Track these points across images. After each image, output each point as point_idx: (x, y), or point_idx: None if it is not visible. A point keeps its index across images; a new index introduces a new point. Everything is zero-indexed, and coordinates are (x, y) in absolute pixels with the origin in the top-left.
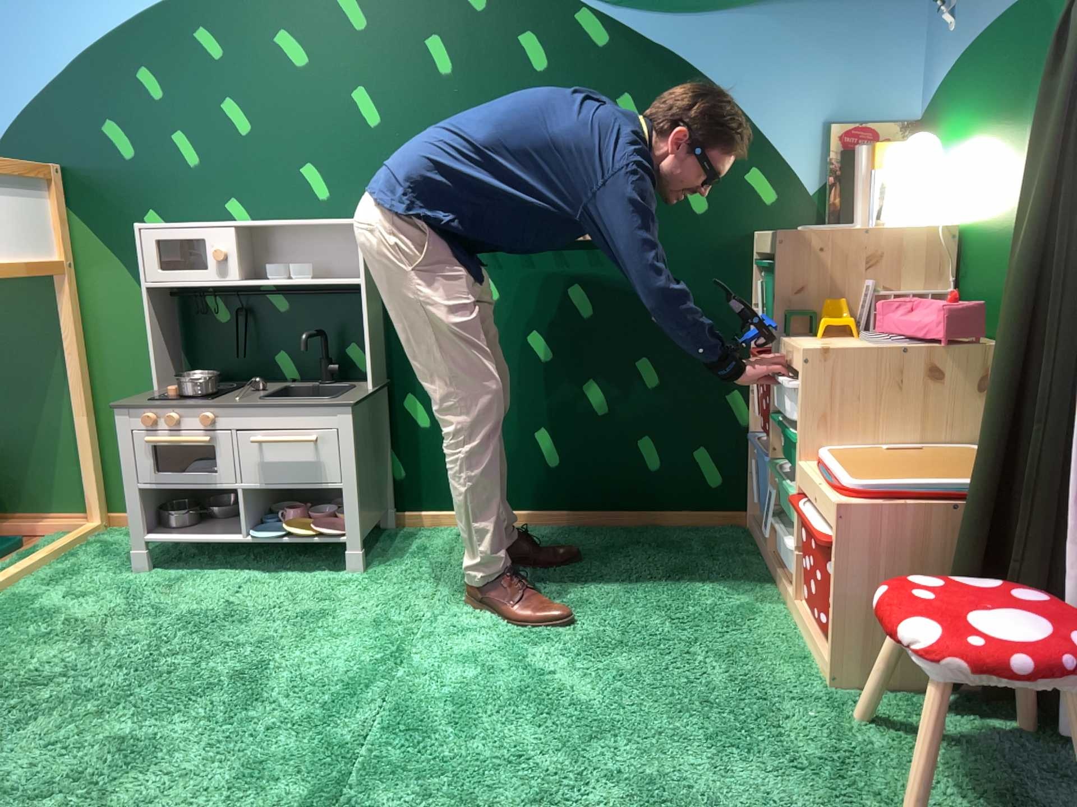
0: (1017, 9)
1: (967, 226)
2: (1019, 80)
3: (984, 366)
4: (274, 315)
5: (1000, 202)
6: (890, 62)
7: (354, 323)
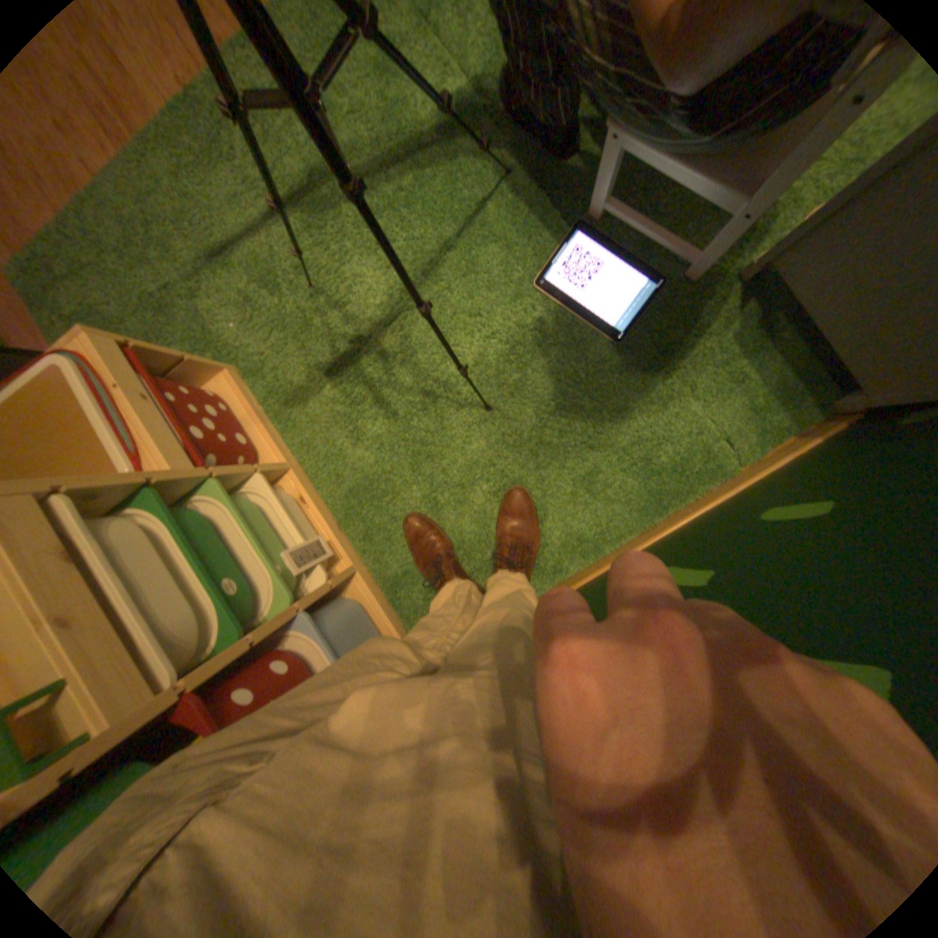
0: None
1: None
2: None
3: None
4: None
5: None
6: None
7: None
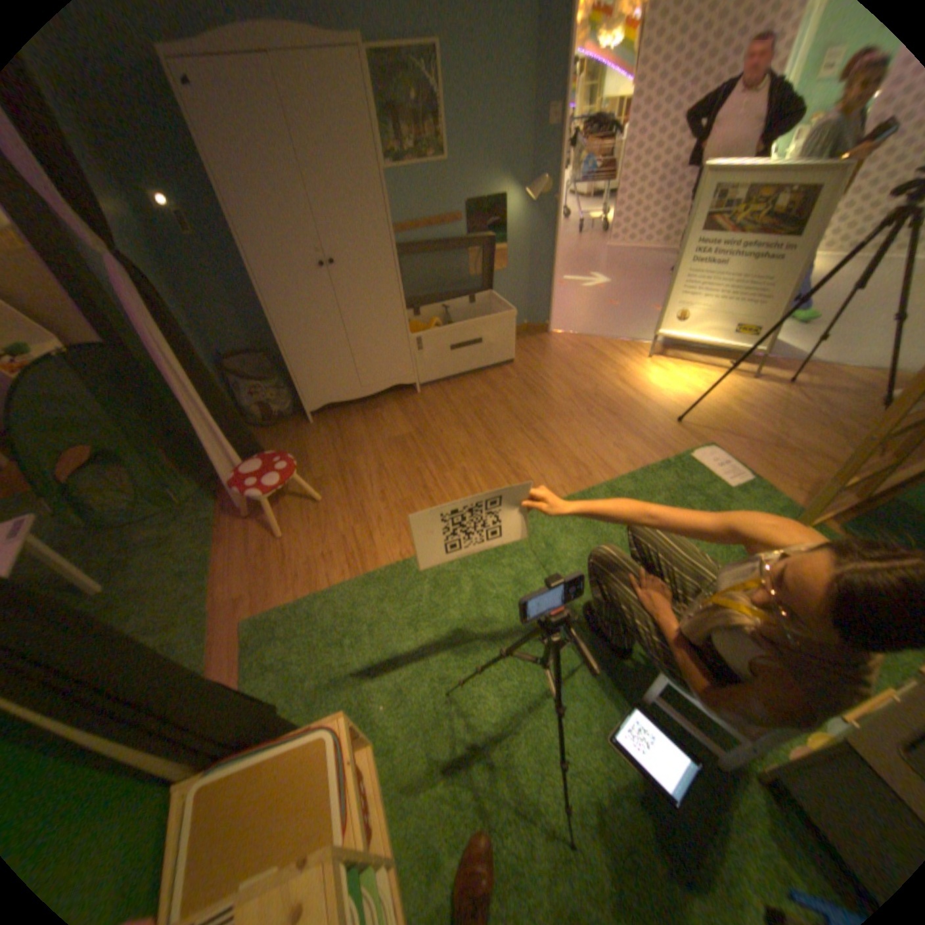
0: None
1: None
2: None
3: None
4: None
5: None
6: None
7: None
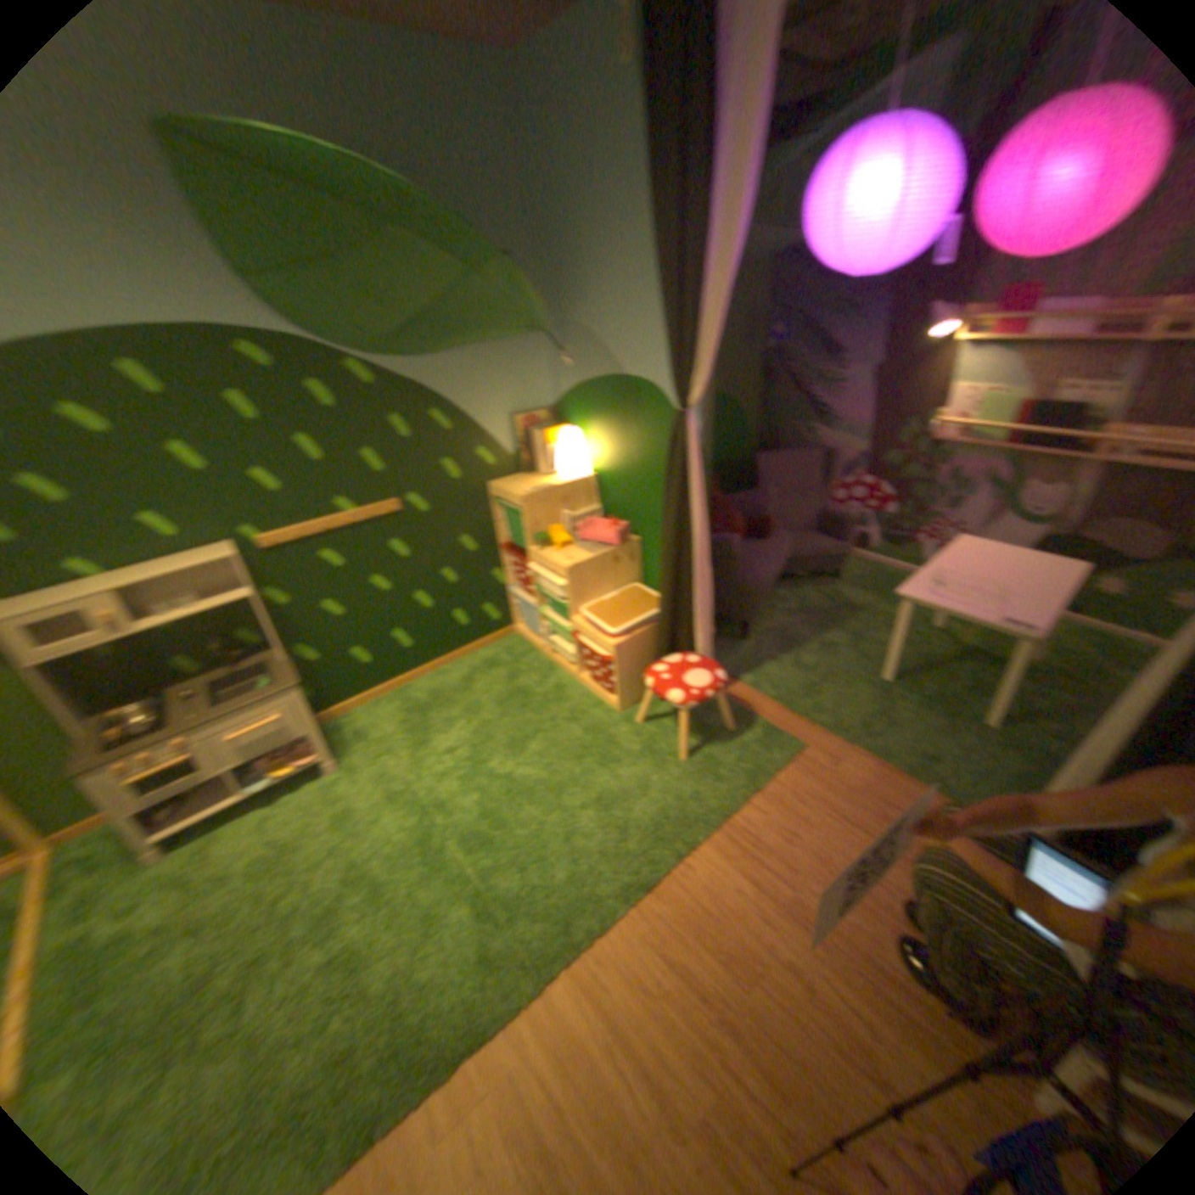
0: (613, 378)
1: (598, 475)
2: (620, 415)
3: (629, 551)
4: (152, 636)
5: (618, 470)
6: (533, 375)
7: (230, 617)
